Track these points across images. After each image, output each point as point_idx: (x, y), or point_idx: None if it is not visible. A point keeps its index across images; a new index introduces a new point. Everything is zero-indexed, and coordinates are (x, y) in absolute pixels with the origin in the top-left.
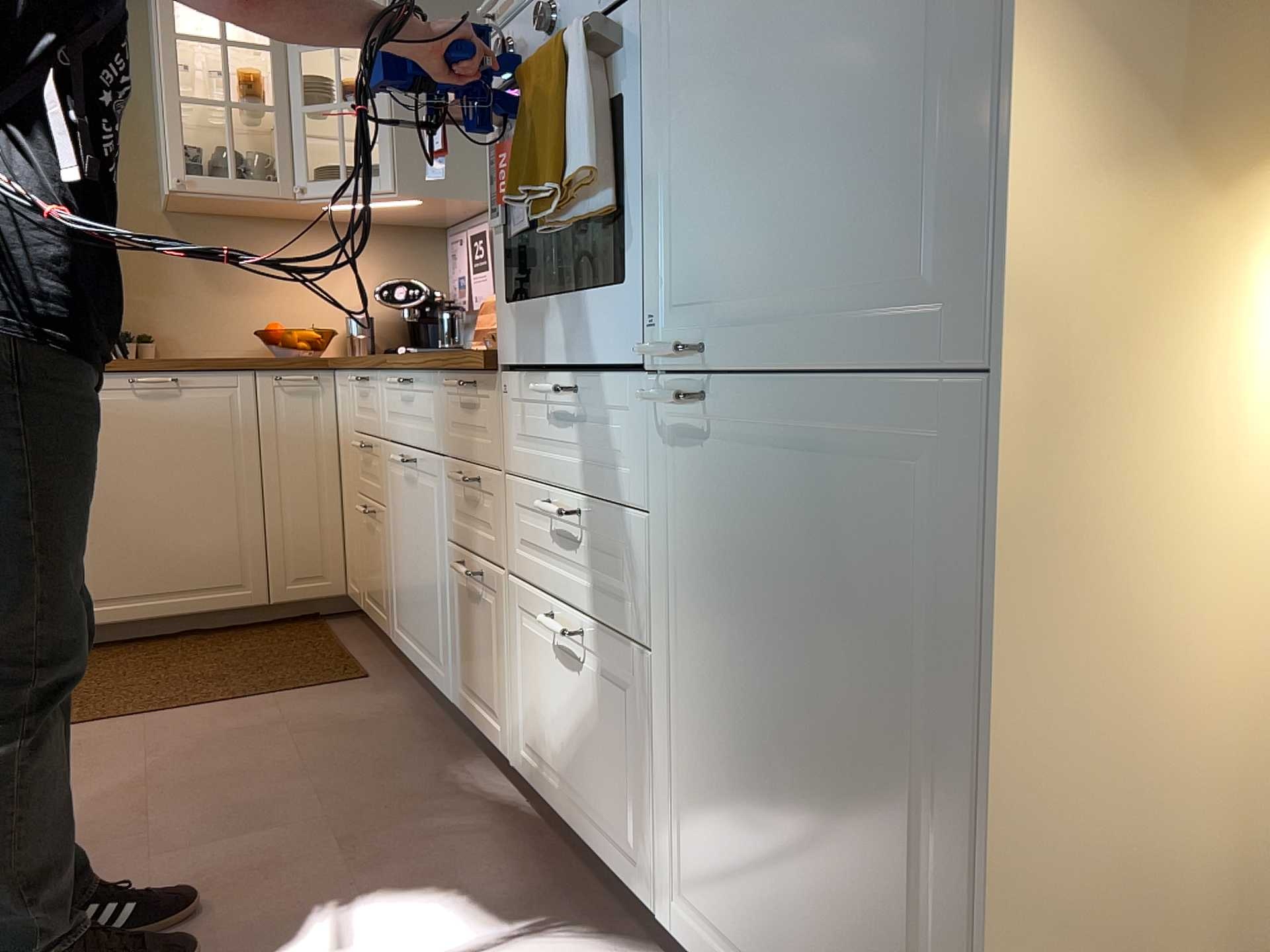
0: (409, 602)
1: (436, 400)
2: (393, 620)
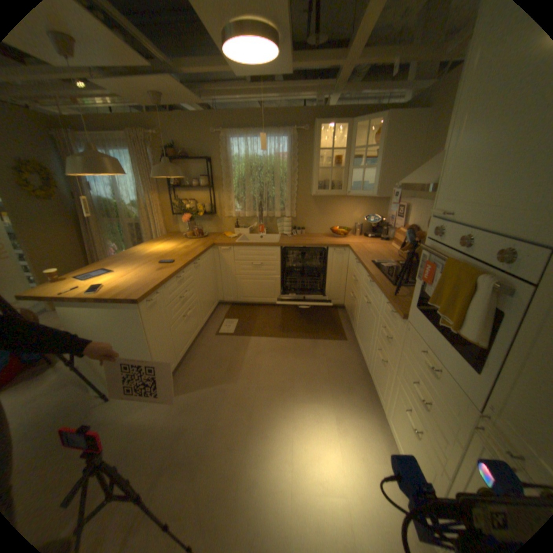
0: (361, 333)
1: (381, 298)
2: (355, 330)
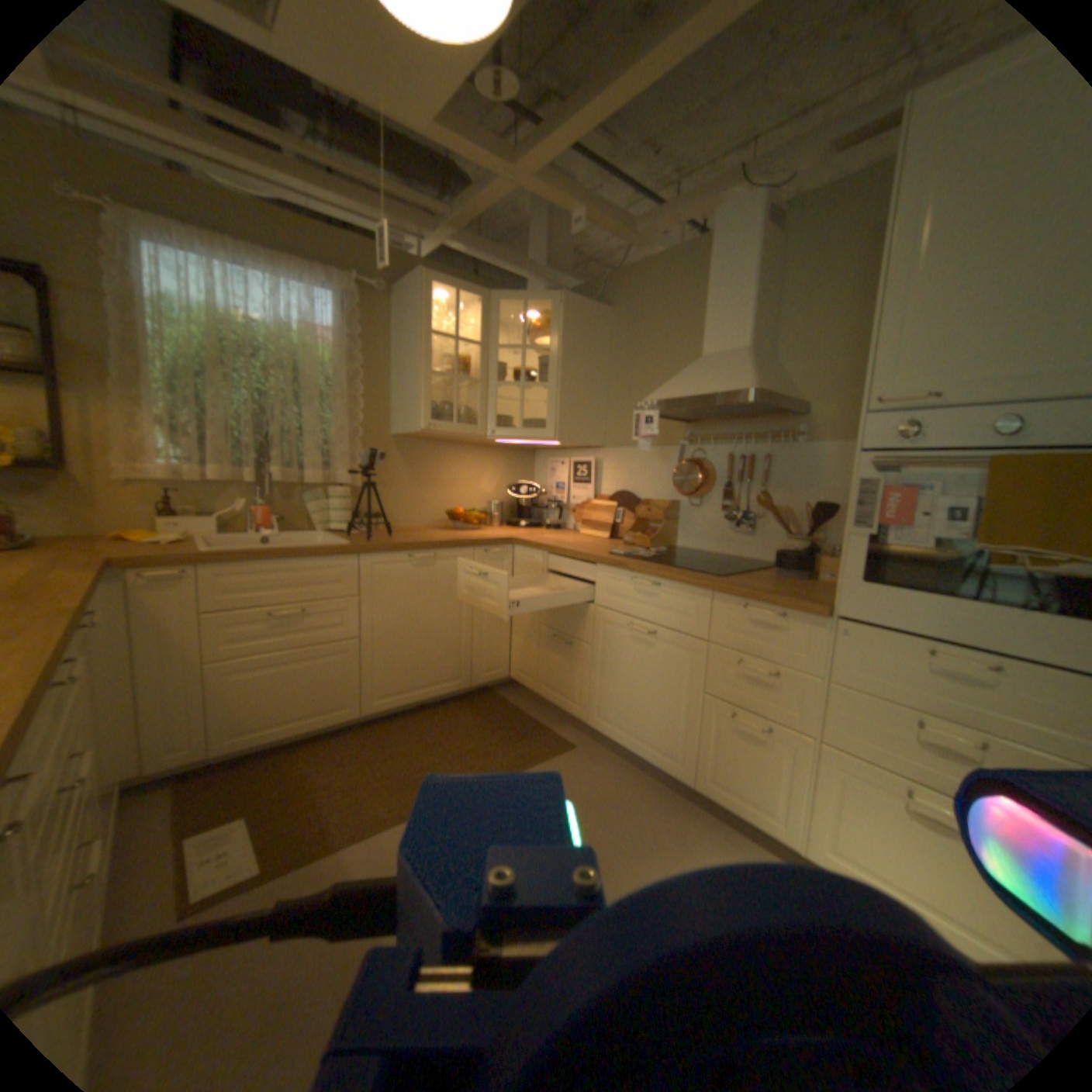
0: (625, 710)
1: (702, 606)
2: (591, 712)
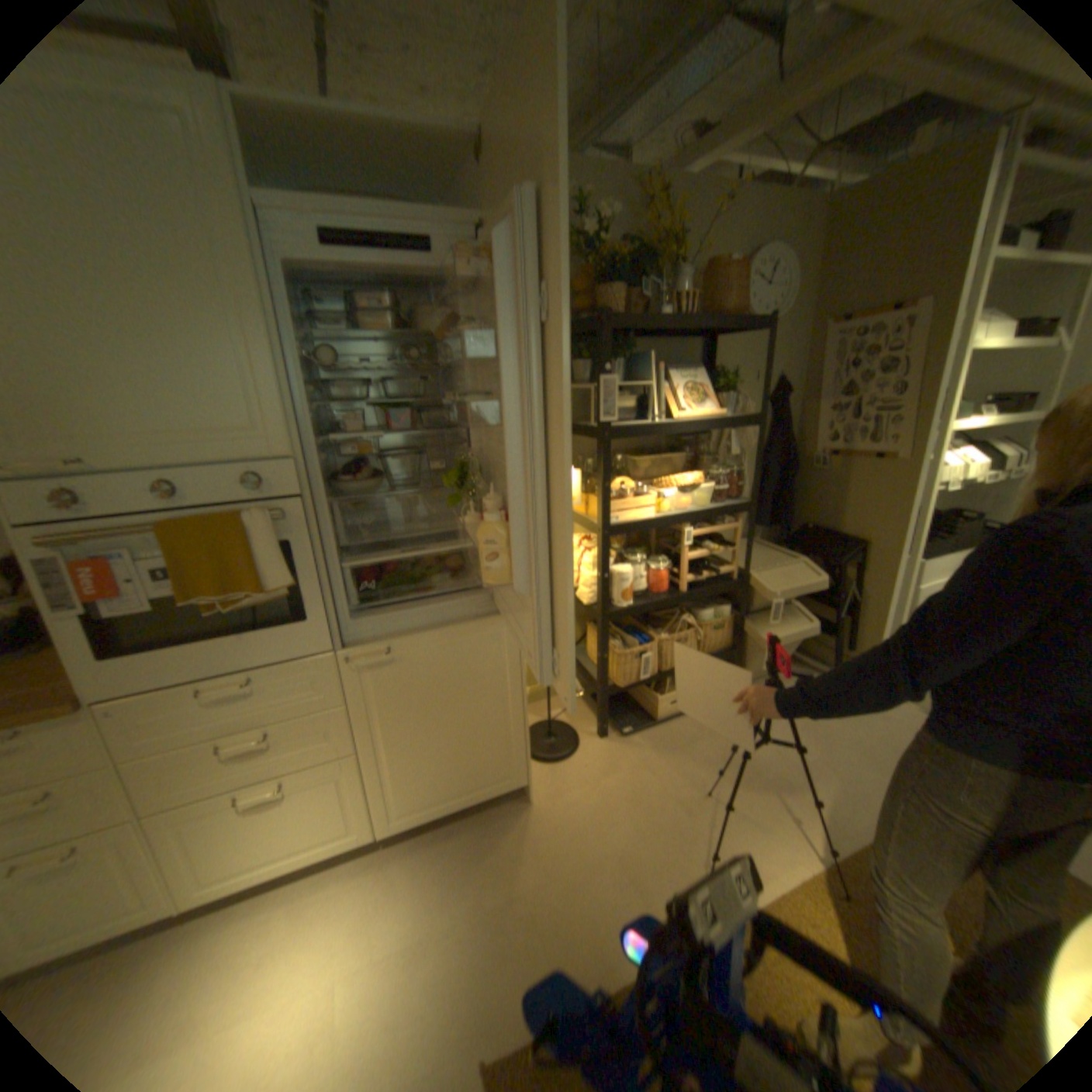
0: None
1: None
2: None
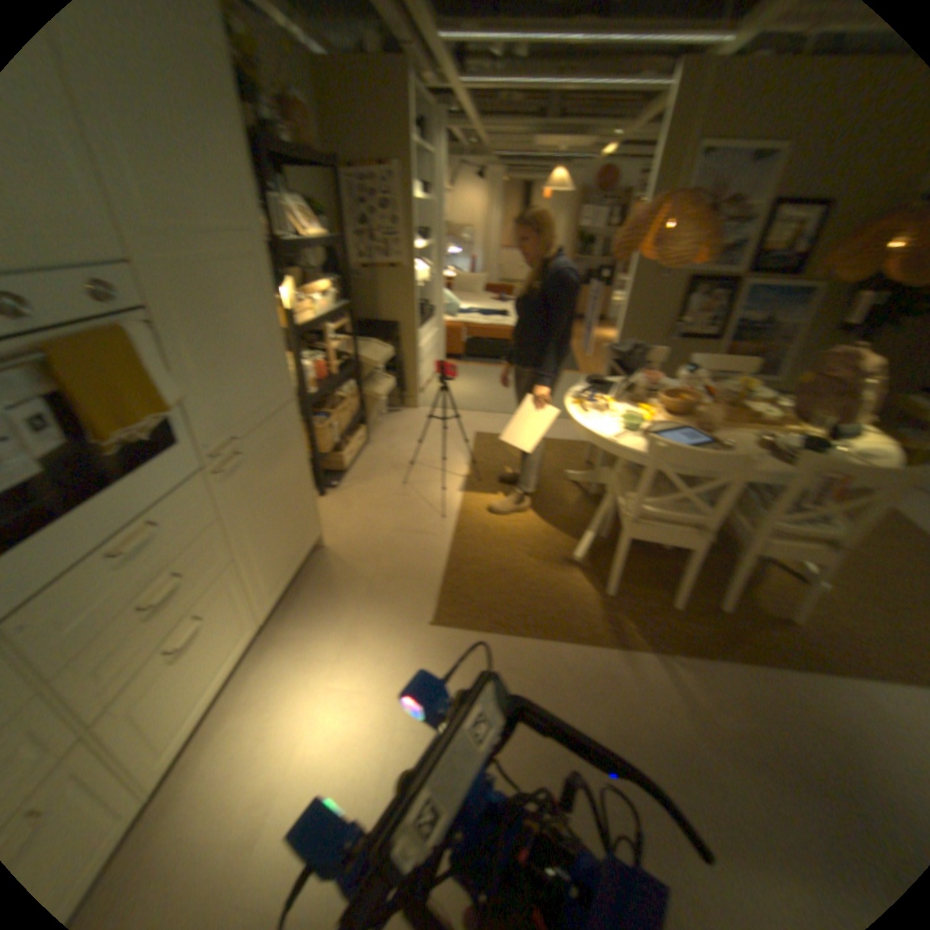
0: None
1: None
2: None
